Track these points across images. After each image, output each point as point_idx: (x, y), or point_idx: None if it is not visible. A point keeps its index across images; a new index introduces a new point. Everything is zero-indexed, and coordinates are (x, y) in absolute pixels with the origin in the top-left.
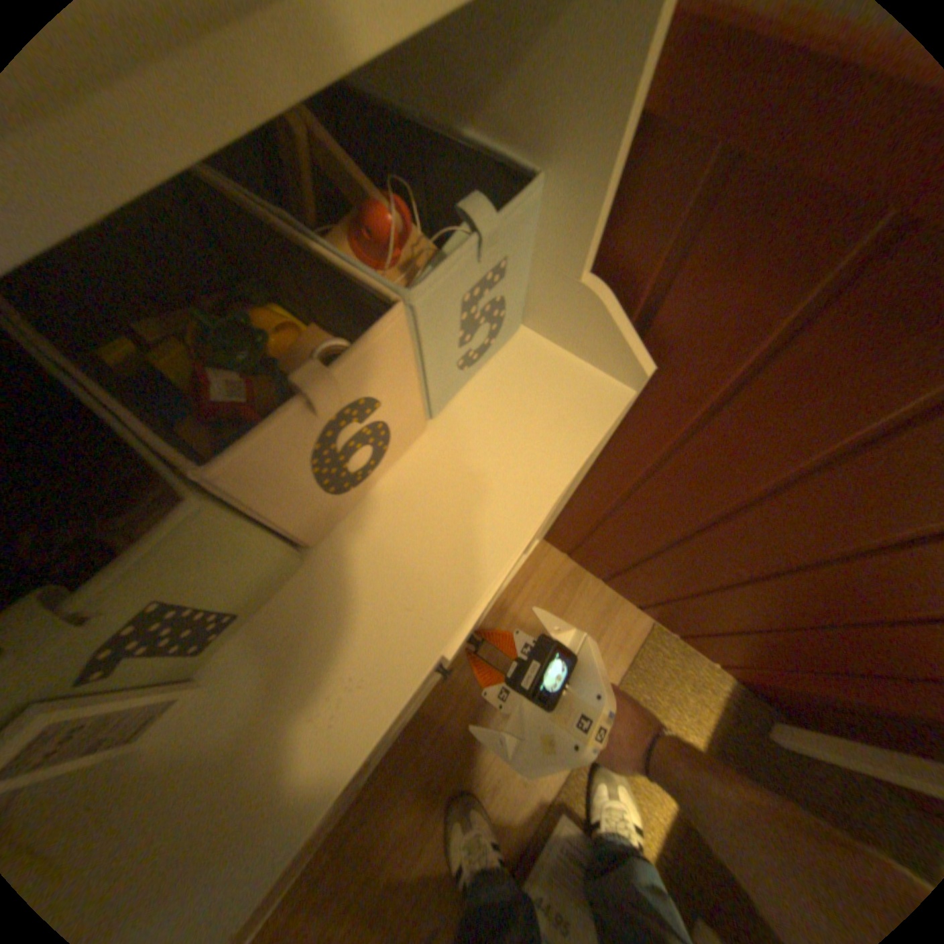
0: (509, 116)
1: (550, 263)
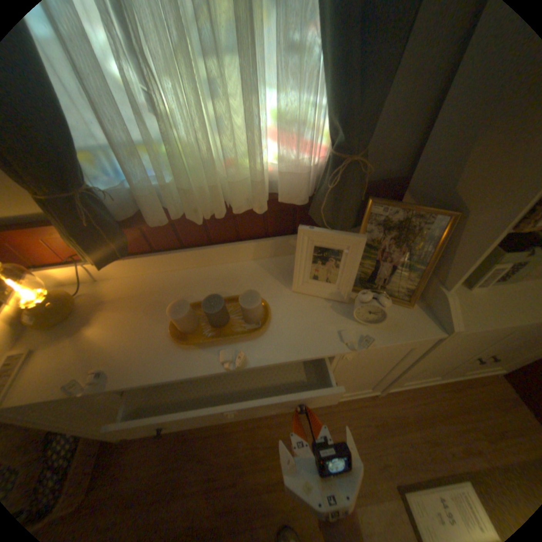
0: None
1: None
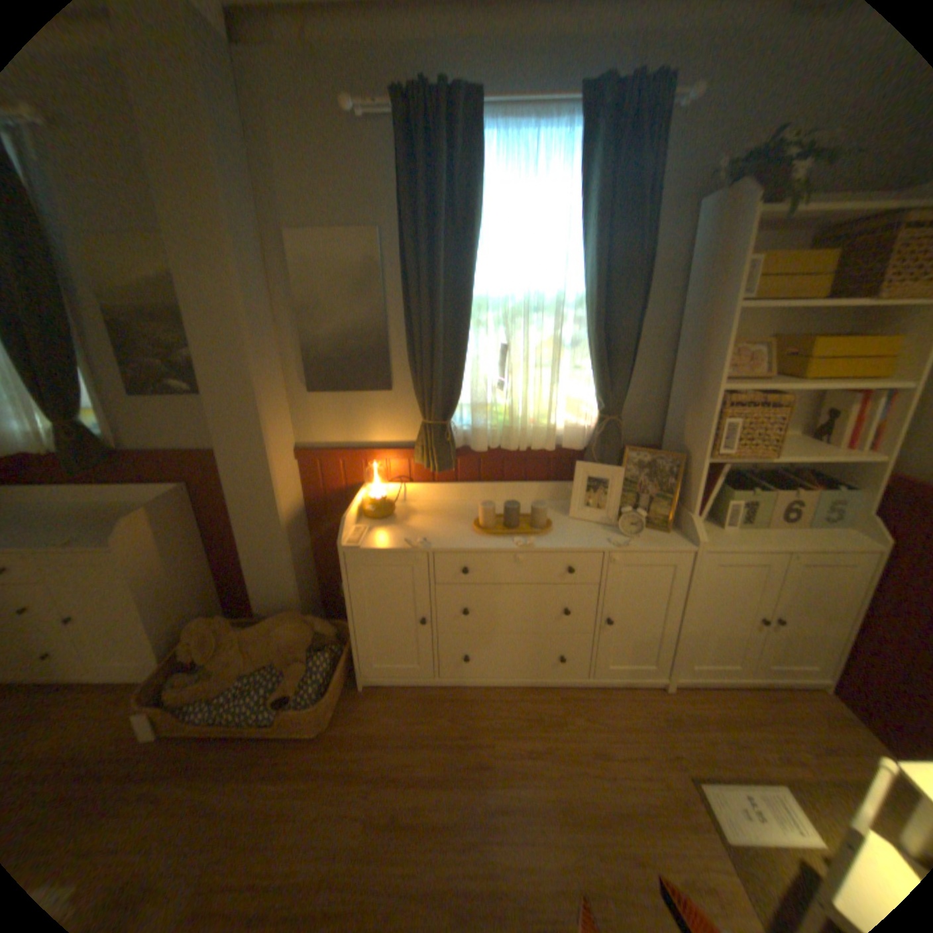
0: (856, 482)
1: (861, 511)
